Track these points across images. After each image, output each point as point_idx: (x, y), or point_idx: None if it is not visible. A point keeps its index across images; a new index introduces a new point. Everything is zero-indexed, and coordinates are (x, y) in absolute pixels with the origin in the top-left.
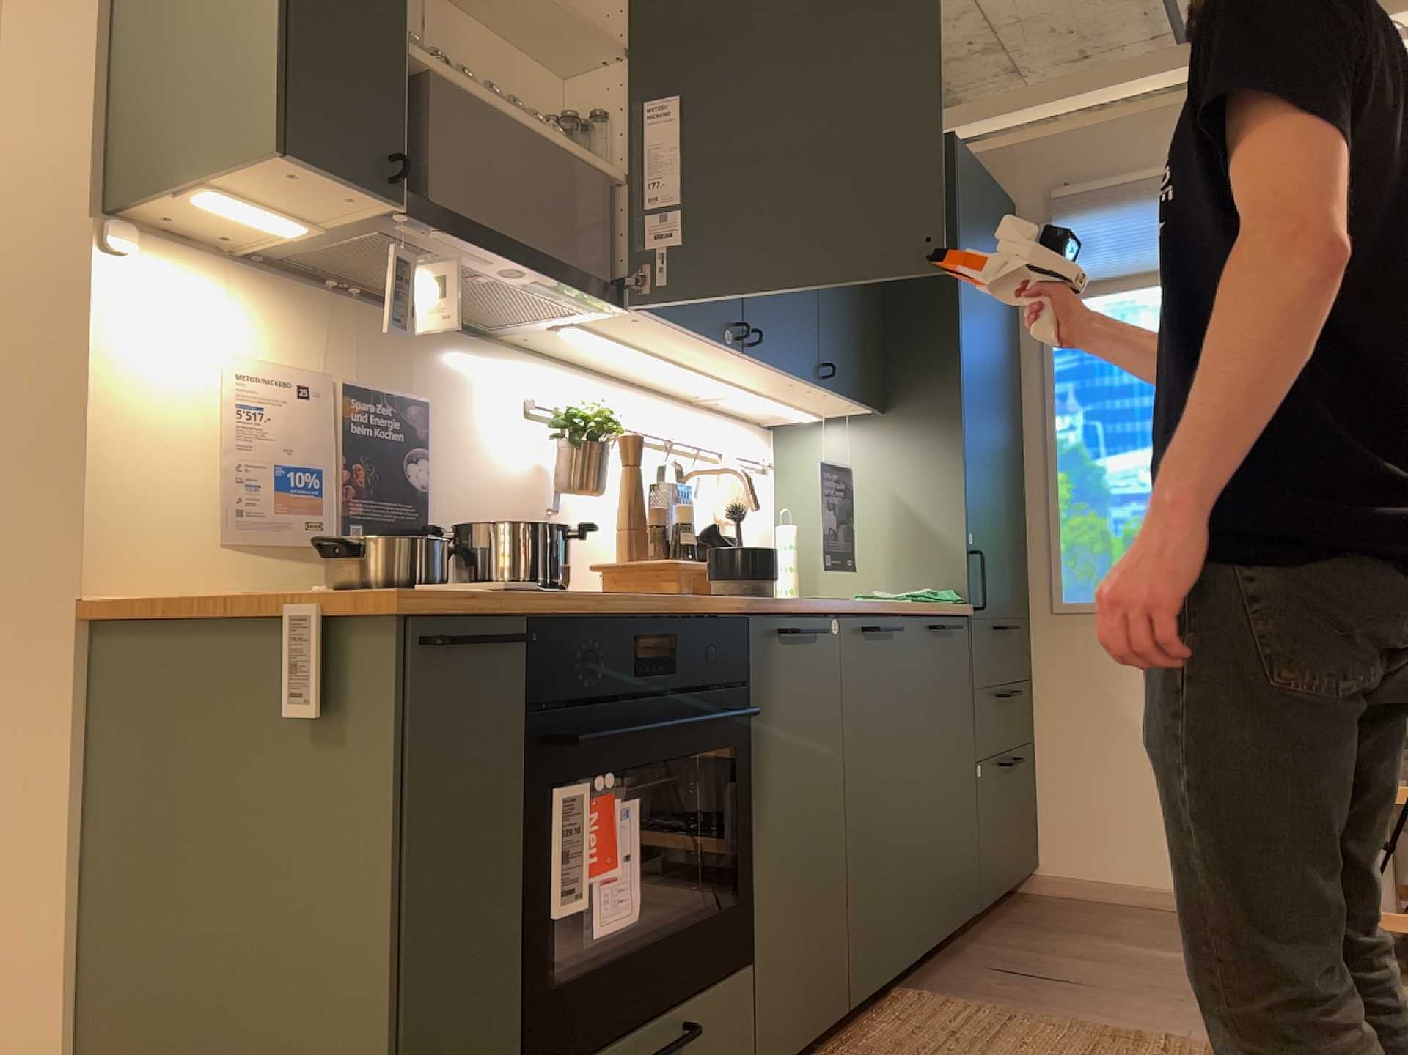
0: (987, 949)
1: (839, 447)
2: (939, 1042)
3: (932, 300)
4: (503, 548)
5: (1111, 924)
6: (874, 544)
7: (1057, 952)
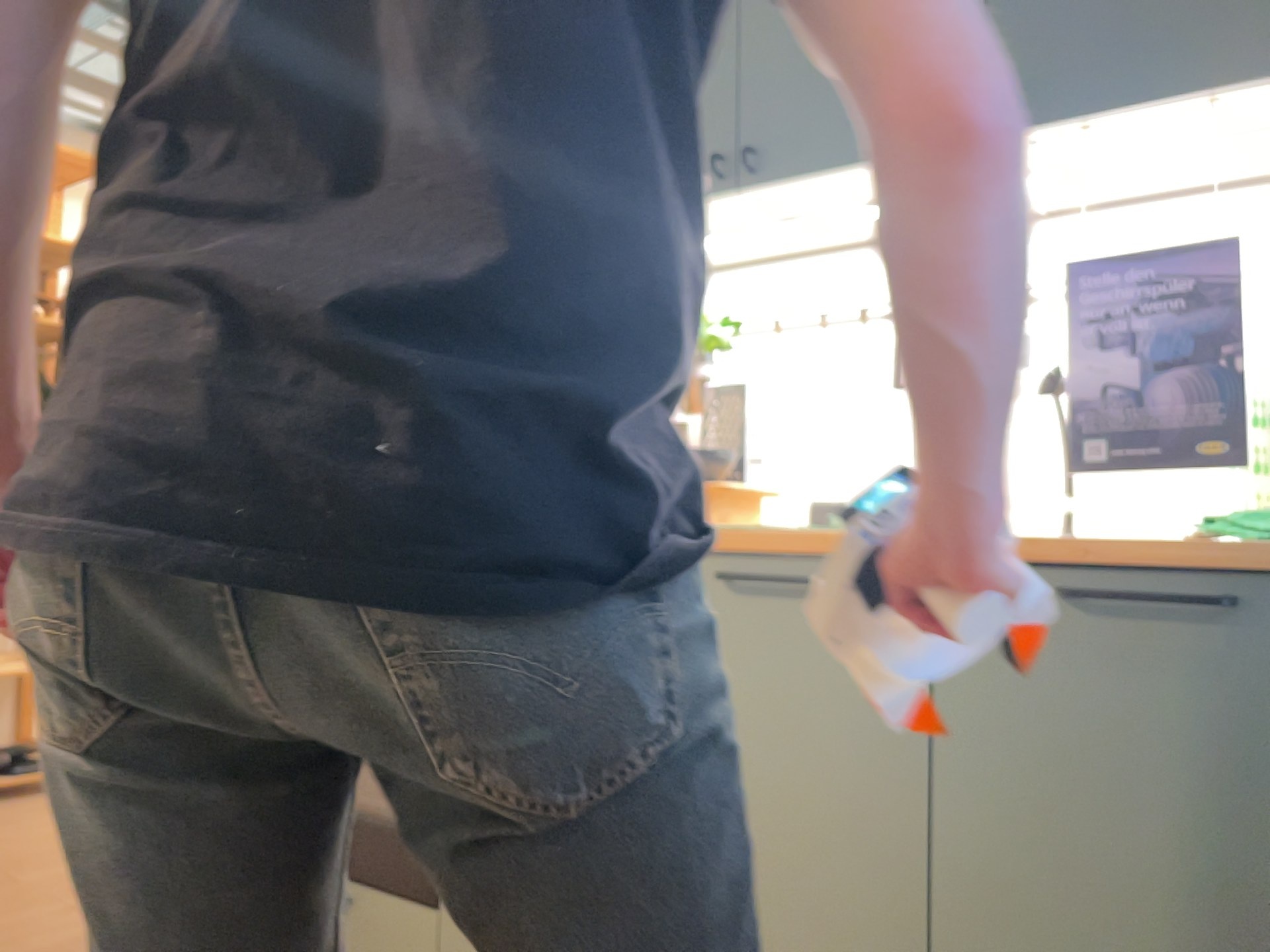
0: None
1: None
2: None
3: None
4: None
5: None
6: None
7: None
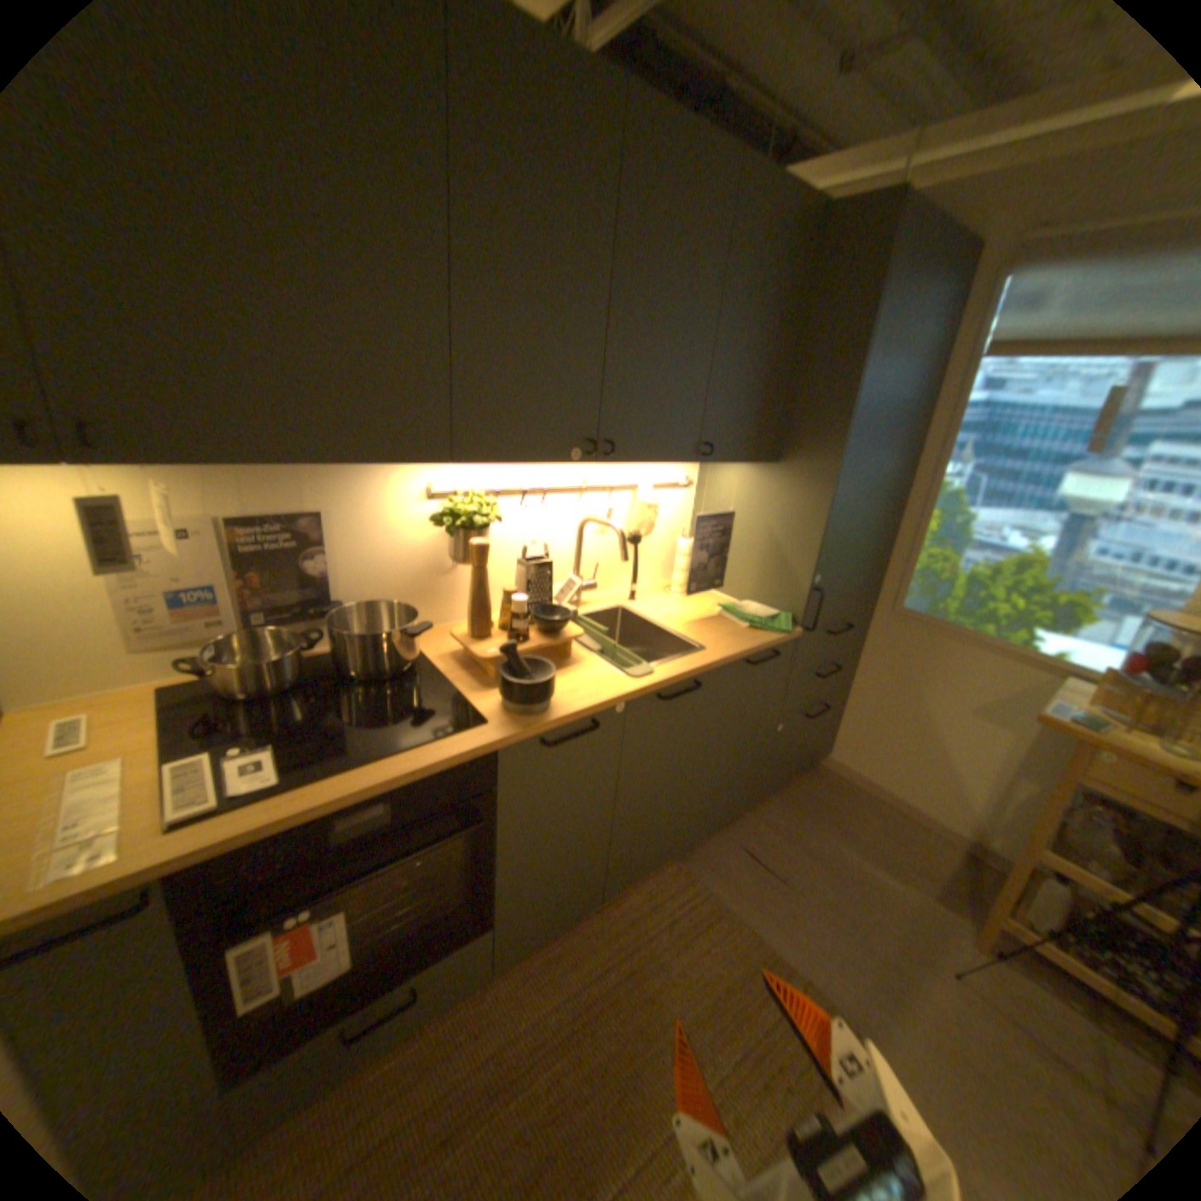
0: (753, 825)
1: (739, 481)
2: (658, 931)
3: (838, 372)
4: (349, 646)
5: (853, 821)
6: (746, 561)
7: (796, 844)
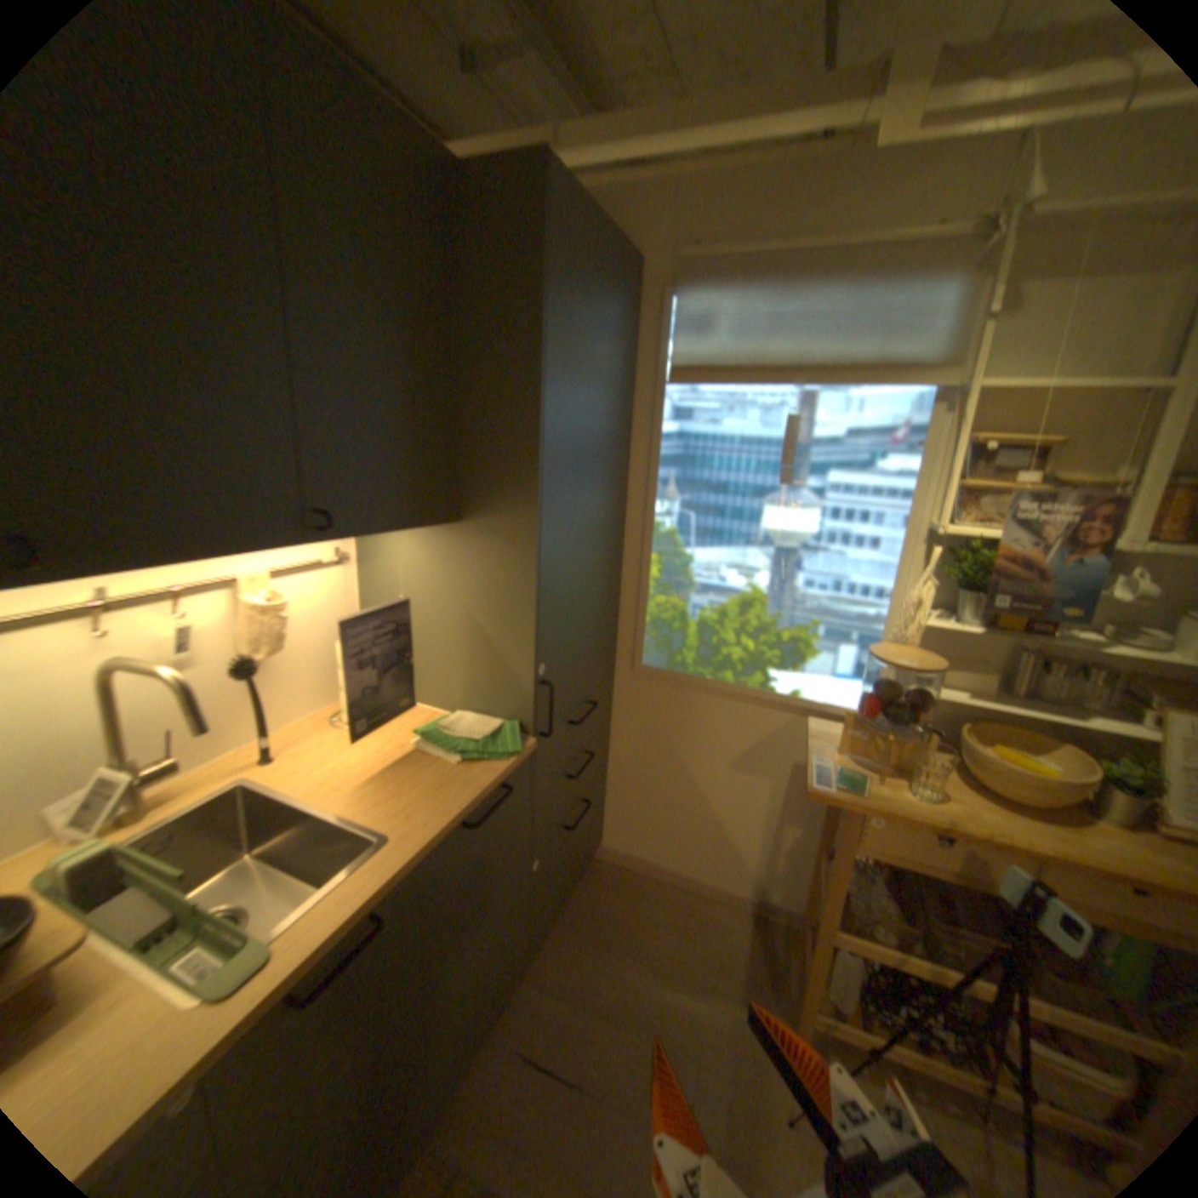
0: (528, 1001)
1: (417, 549)
2: None
3: (514, 397)
4: None
5: (640, 928)
6: (448, 656)
7: (585, 1004)
